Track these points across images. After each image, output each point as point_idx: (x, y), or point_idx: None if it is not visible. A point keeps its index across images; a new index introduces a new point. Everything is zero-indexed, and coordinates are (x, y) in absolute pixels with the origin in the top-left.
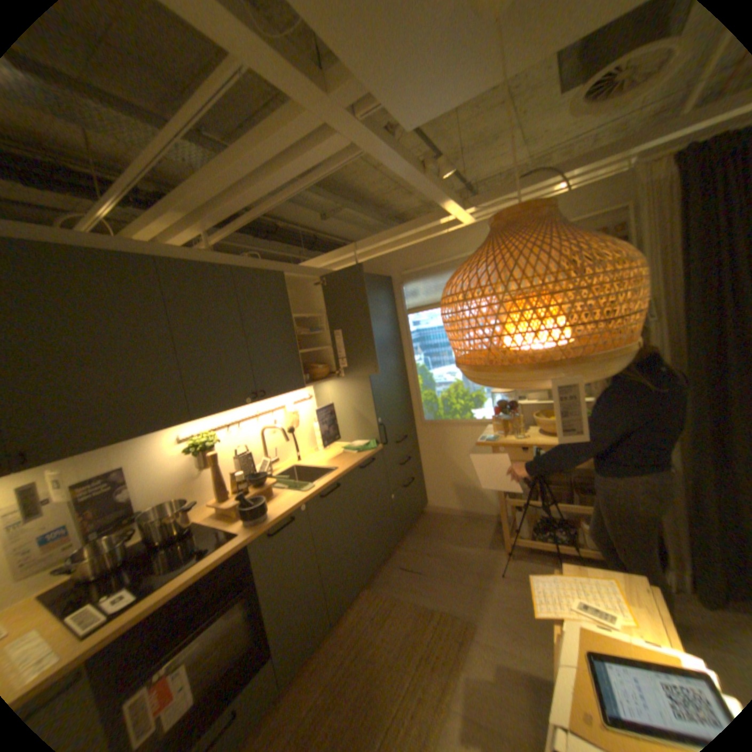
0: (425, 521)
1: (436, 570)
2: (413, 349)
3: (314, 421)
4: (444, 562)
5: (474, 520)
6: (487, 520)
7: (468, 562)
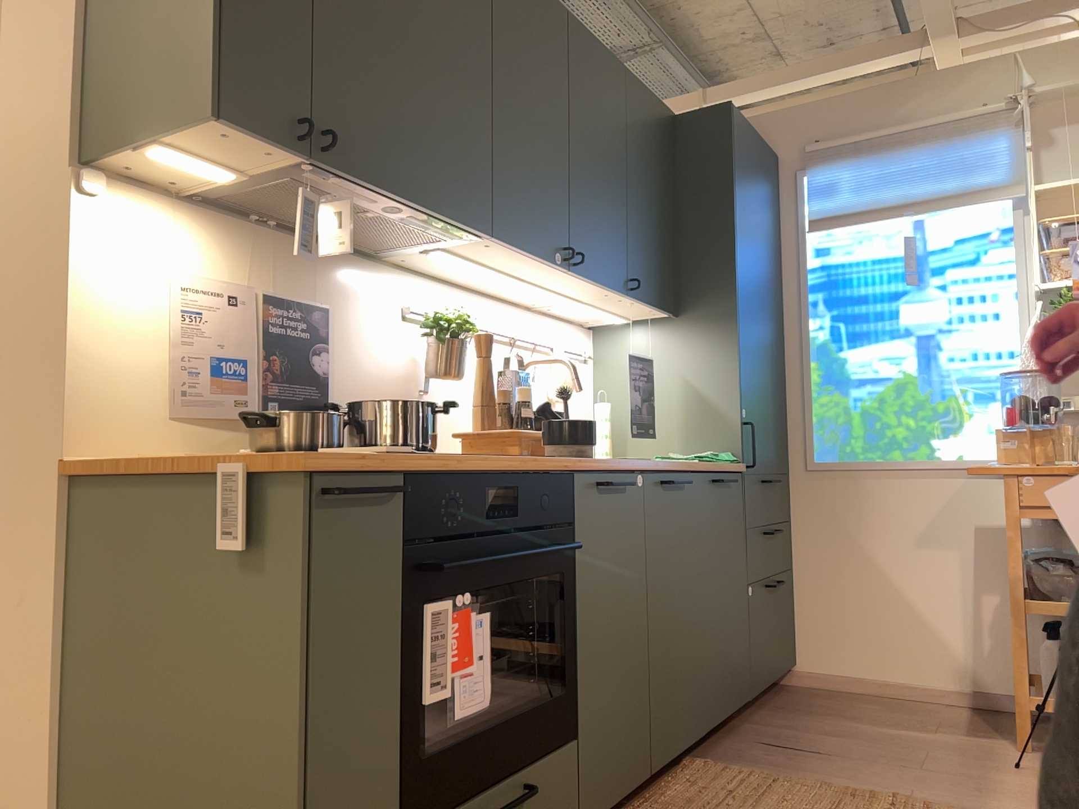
0: (796, 694)
1: (856, 750)
2: (808, 305)
3: (596, 403)
4: (868, 743)
5: (916, 700)
6: (948, 701)
7: (927, 746)
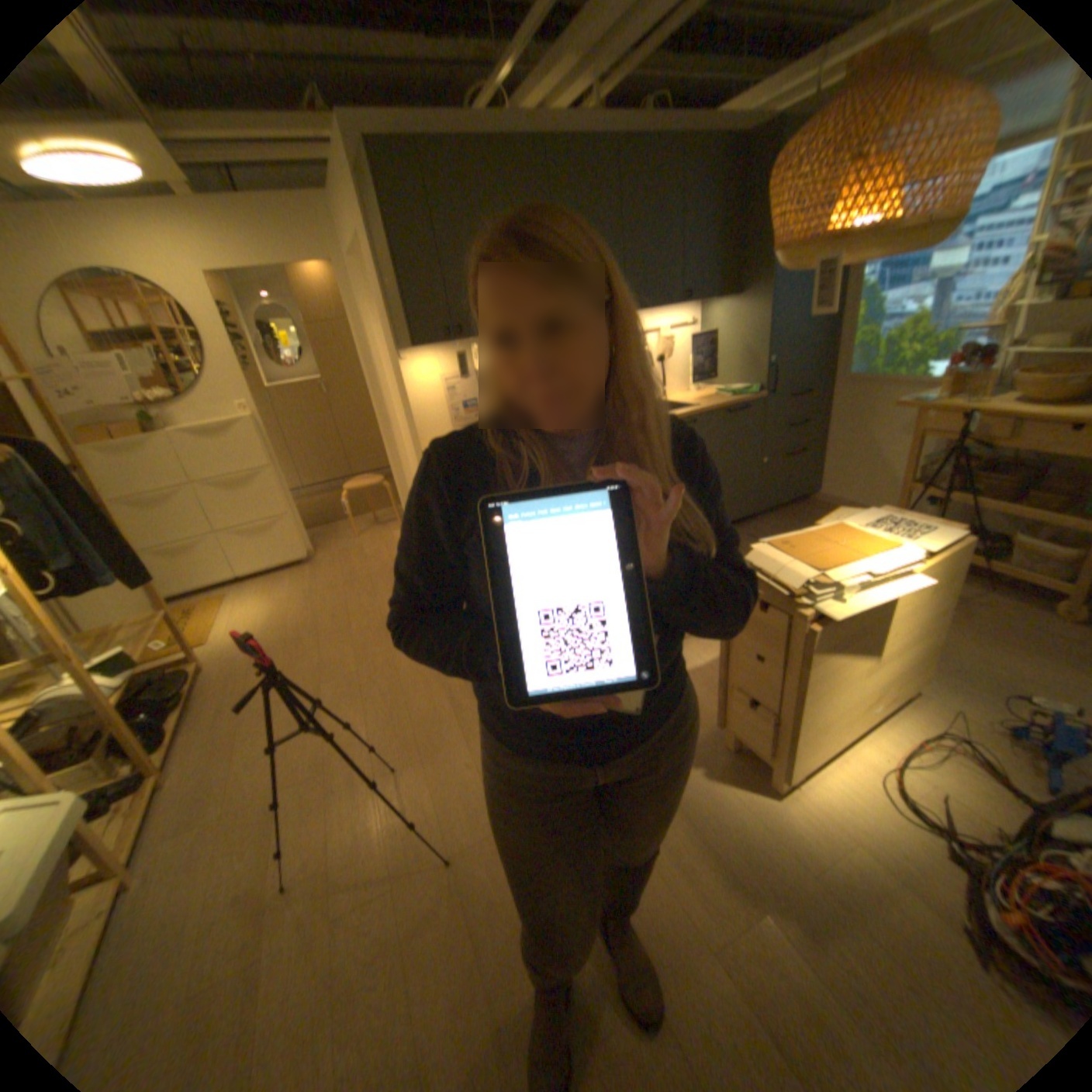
0: (807, 507)
1: None
2: None
3: (690, 354)
4: None
5: None
6: None
7: None
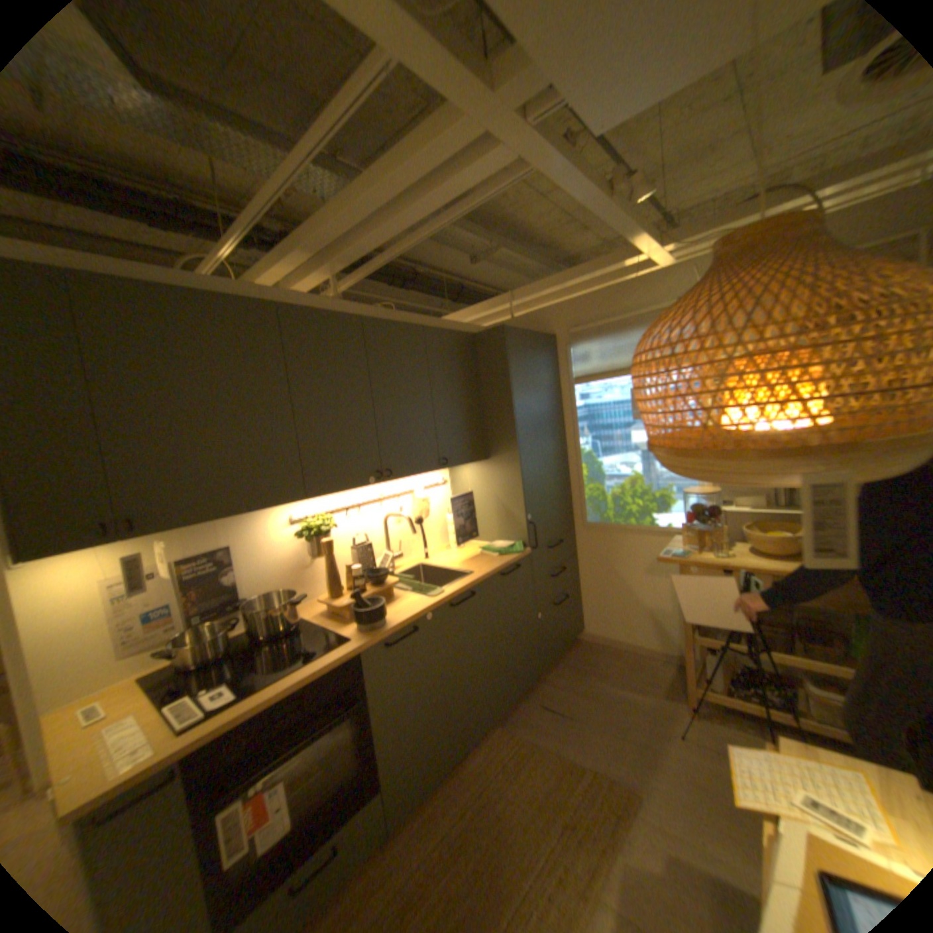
0: (580, 652)
1: (592, 718)
2: (578, 430)
3: (447, 512)
4: (602, 709)
5: (647, 659)
6: (665, 662)
7: (635, 712)
